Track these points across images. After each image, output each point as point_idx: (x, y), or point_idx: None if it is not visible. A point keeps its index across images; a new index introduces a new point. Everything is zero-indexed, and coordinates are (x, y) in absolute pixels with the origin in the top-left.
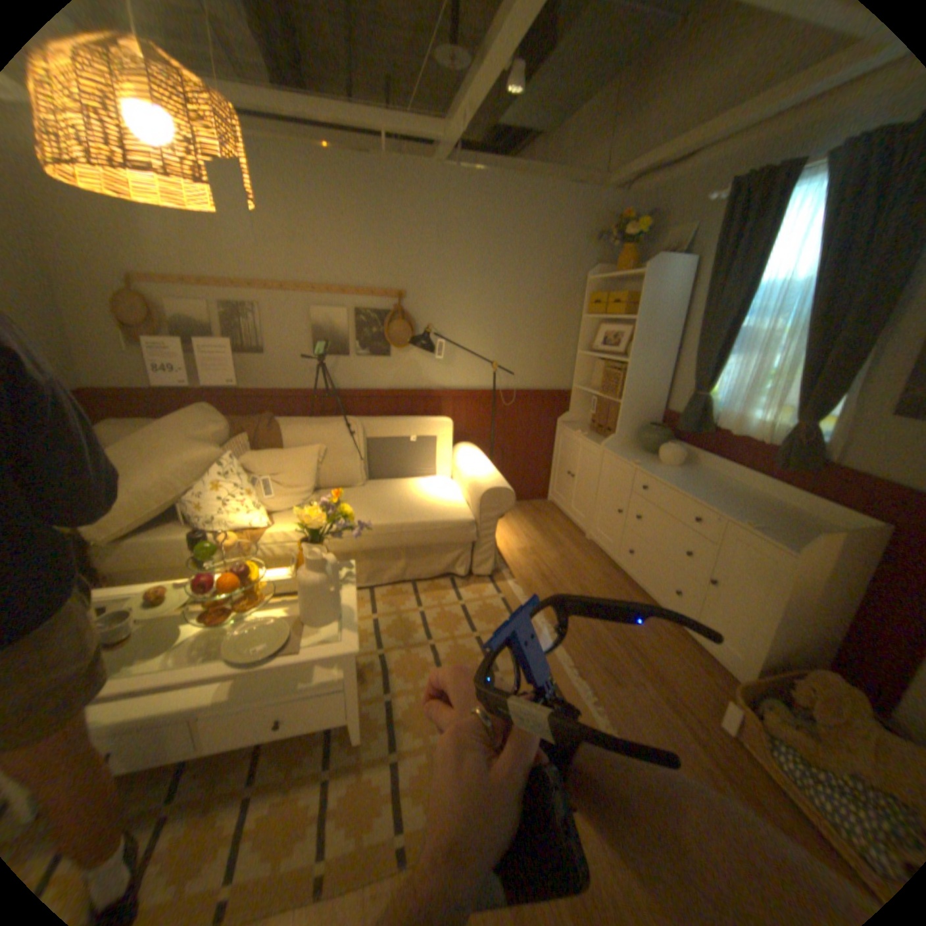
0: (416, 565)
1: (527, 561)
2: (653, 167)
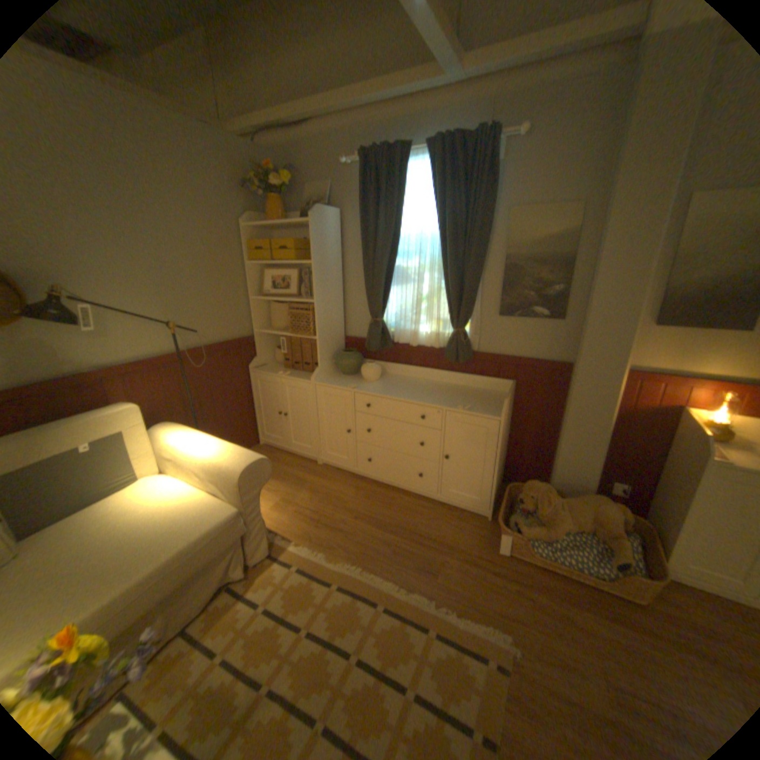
0: (179, 608)
1: (288, 514)
2: (272, 125)
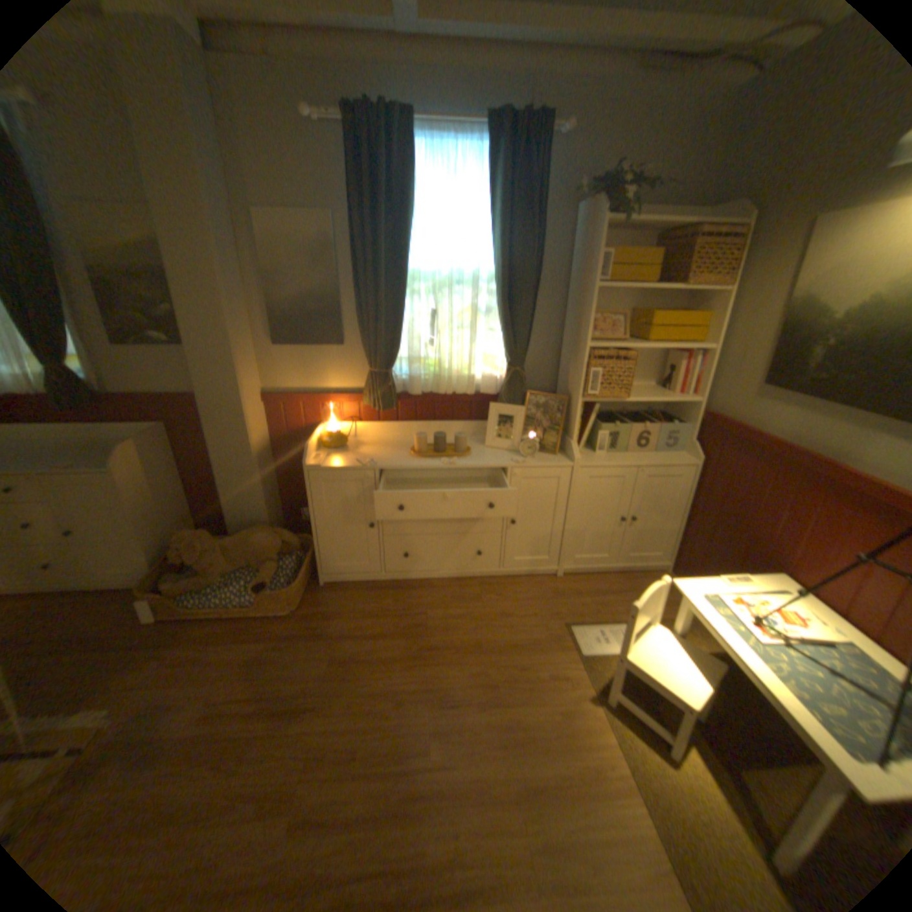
0: None
1: None
2: None
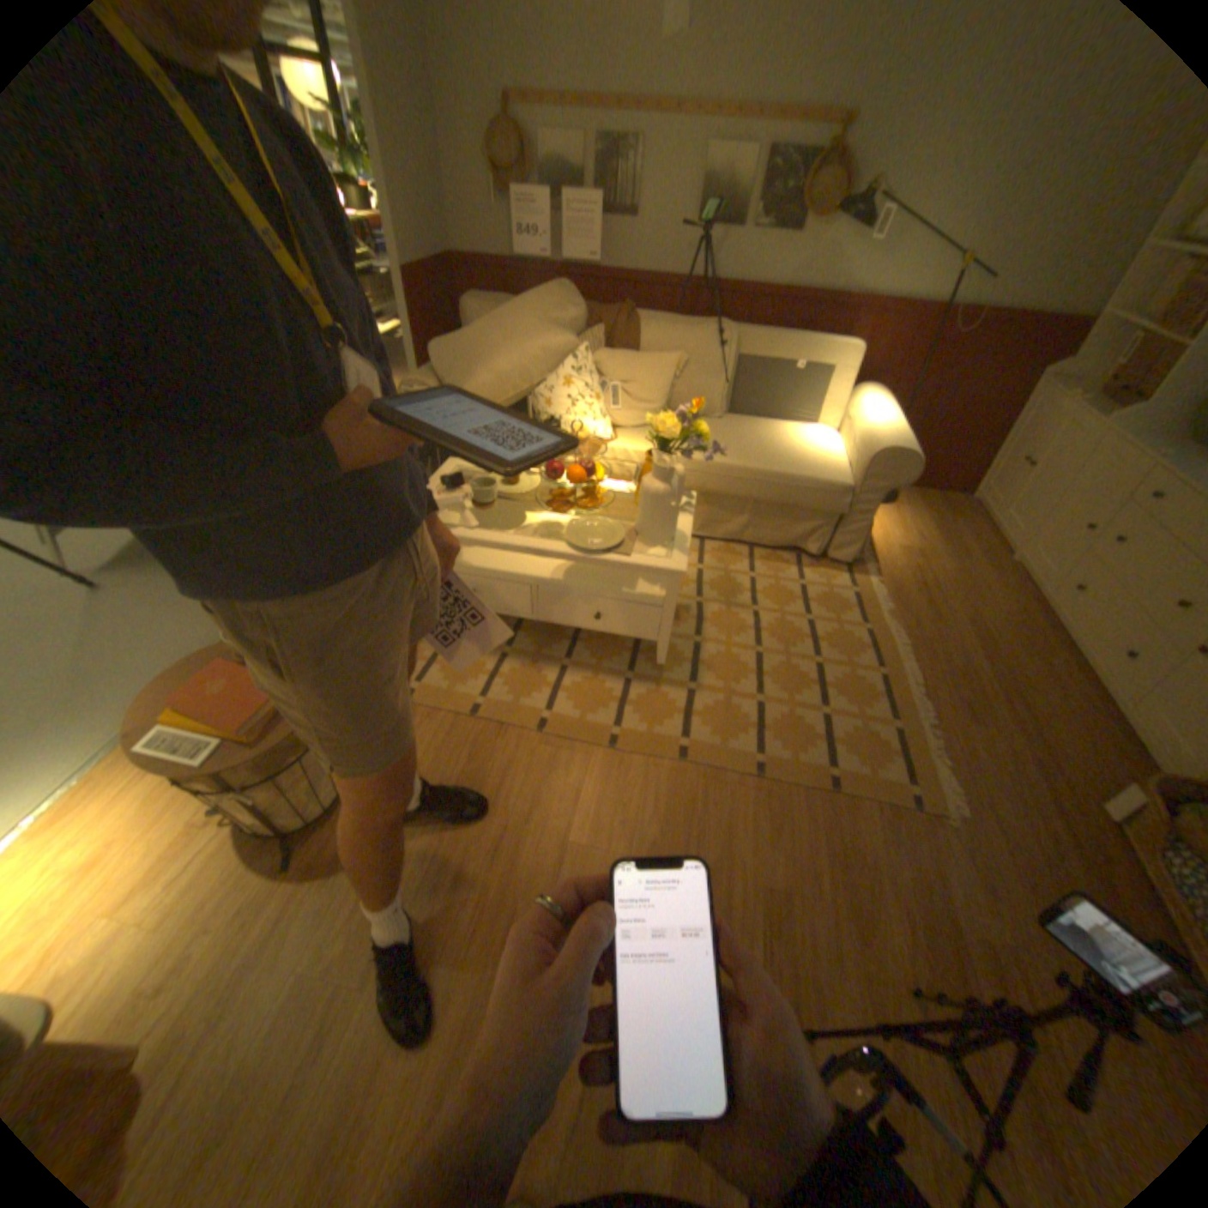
0: (760, 527)
1: (909, 564)
2: None
